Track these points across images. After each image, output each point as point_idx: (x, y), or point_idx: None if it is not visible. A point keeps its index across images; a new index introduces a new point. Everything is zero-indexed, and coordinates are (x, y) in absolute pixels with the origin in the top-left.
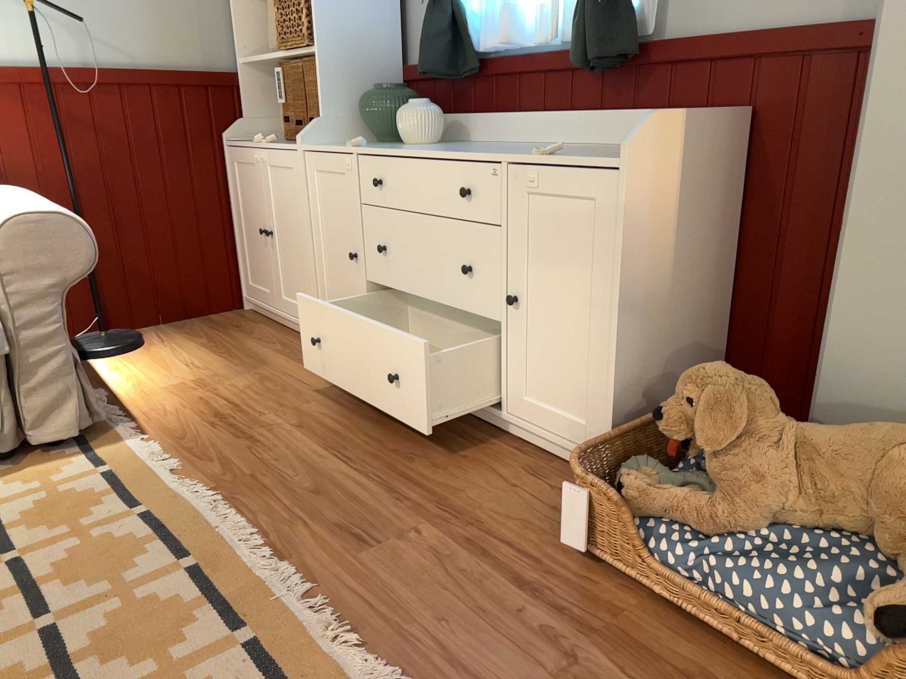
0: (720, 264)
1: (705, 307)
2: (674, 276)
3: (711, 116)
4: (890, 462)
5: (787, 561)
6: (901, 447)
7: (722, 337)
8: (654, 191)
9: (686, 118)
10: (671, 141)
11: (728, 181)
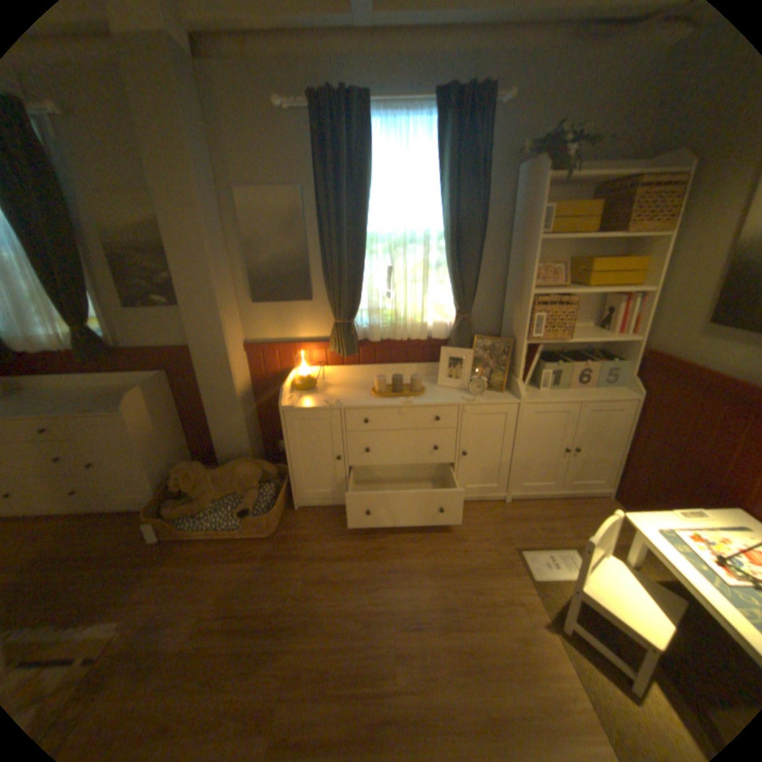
0: (174, 420)
1: (174, 436)
2: (157, 435)
3: (151, 380)
4: (234, 474)
5: (216, 512)
6: (235, 468)
7: (185, 441)
8: (138, 415)
9: (141, 386)
10: (138, 397)
11: (166, 395)
